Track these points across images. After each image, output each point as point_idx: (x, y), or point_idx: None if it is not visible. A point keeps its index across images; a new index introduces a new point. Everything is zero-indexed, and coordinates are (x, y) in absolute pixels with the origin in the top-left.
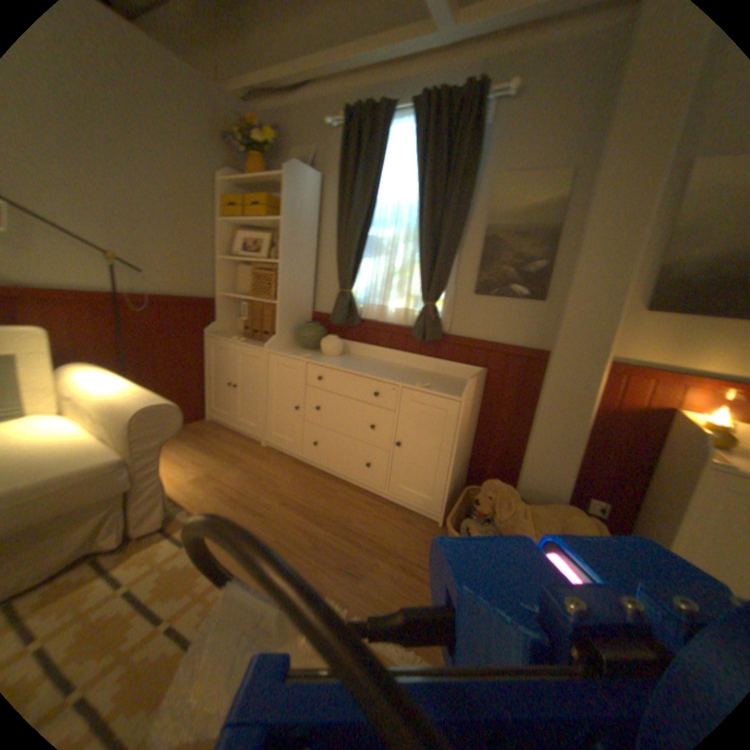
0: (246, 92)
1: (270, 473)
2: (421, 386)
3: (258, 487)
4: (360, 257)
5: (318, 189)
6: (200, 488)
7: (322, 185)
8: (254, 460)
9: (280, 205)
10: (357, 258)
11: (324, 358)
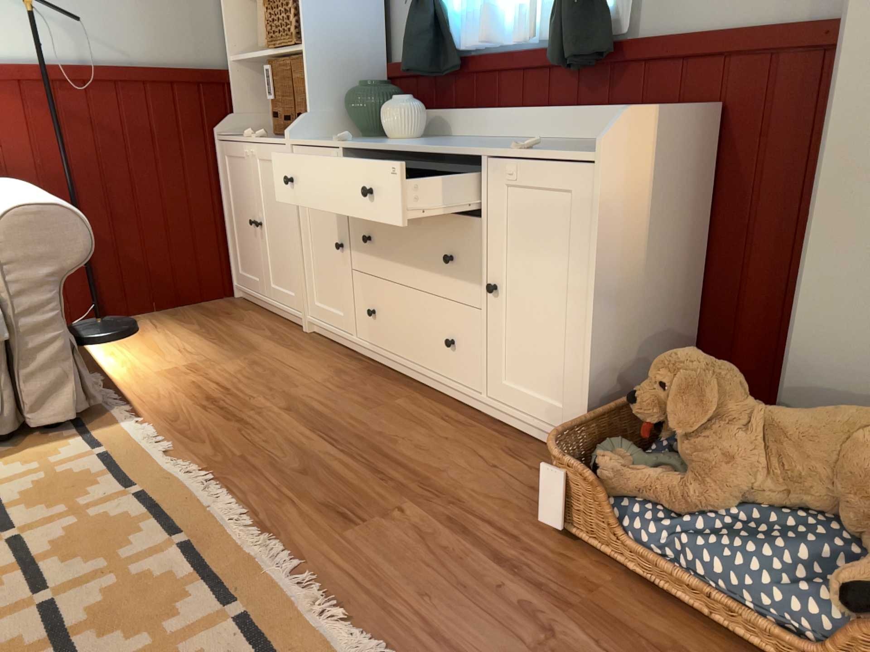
0: None
1: (295, 367)
2: (525, 148)
3: (262, 383)
4: None
5: None
6: (173, 379)
7: None
8: (279, 349)
9: None
10: None
11: (384, 141)
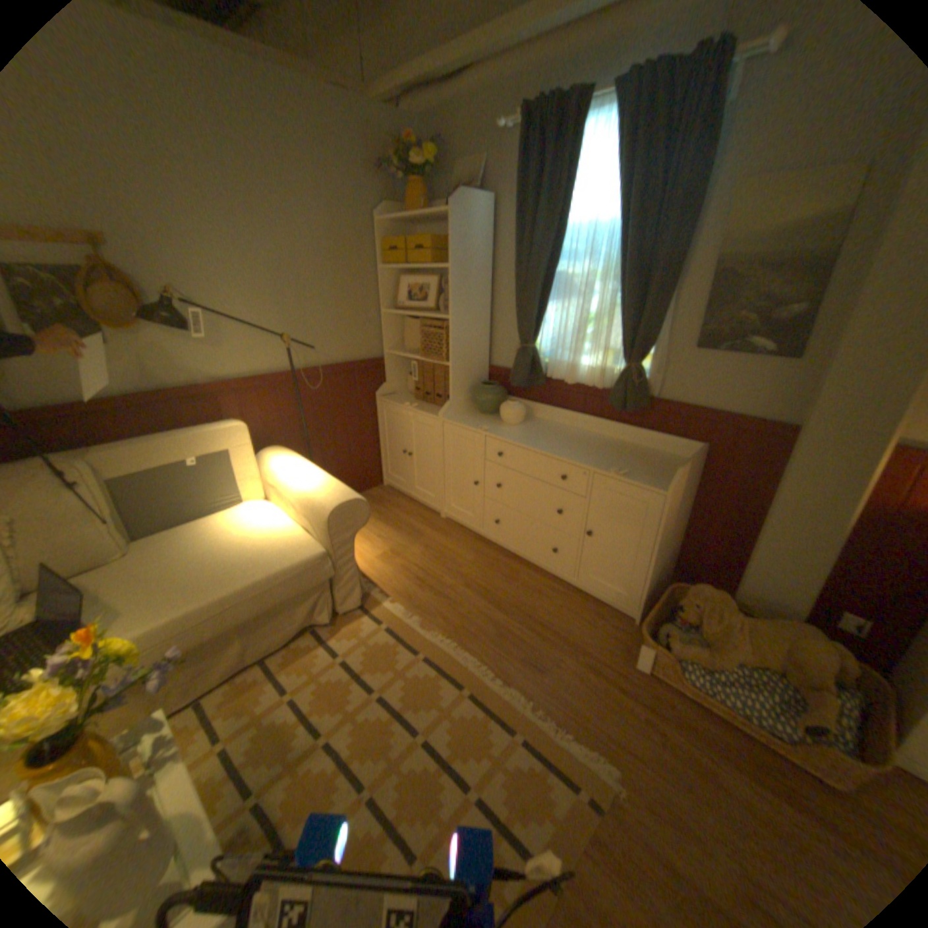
0: (401, 91)
1: (452, 550)
2: (619, 473)
3: (441, 565)
4: (545, 302)
5: (492, 215)
6: (388, 563)
7: (497, 207)
8: (435, 534)
9: (448, 244)
10: (542, 303)
11: (505, 427)
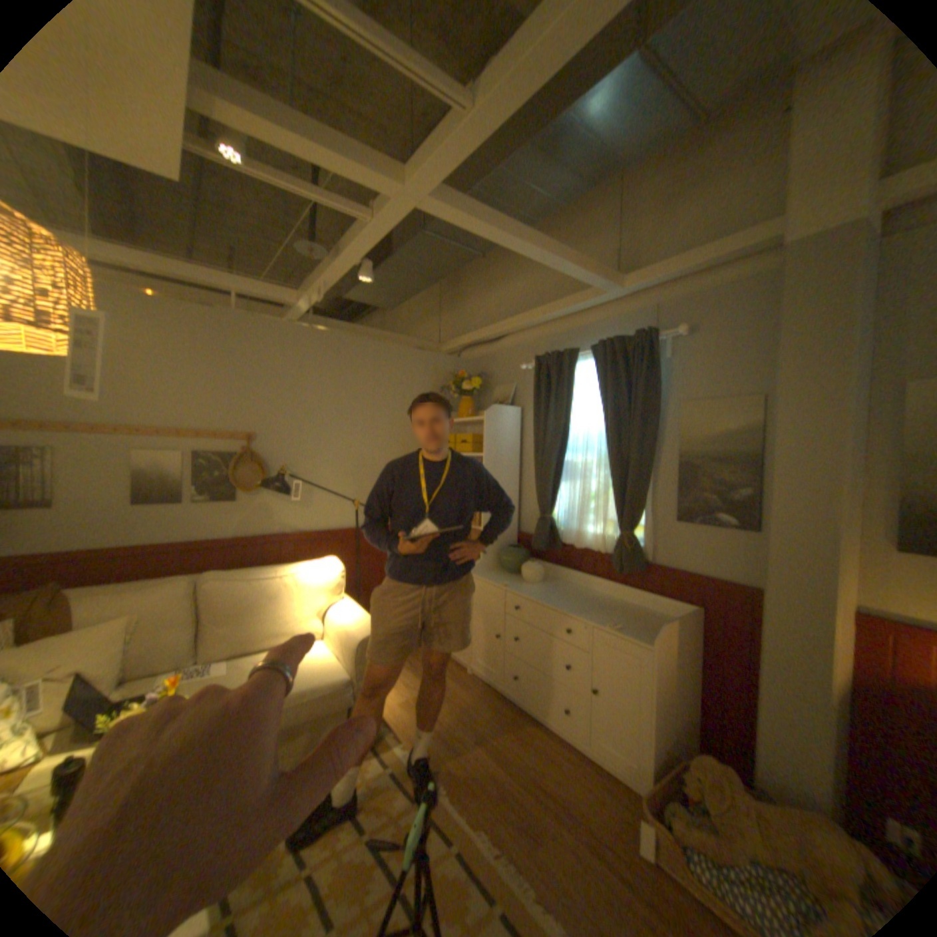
0: (461, 348)
1: (472, 707)
2: (613, 629)
3: (458, 720)
4: (557, 482)
5: (518, 421)
6: (408, 712)
7: (522, 416)
8: (459, 690)
9: (485, 440)
10: (554, 483)
11: (524, 585)
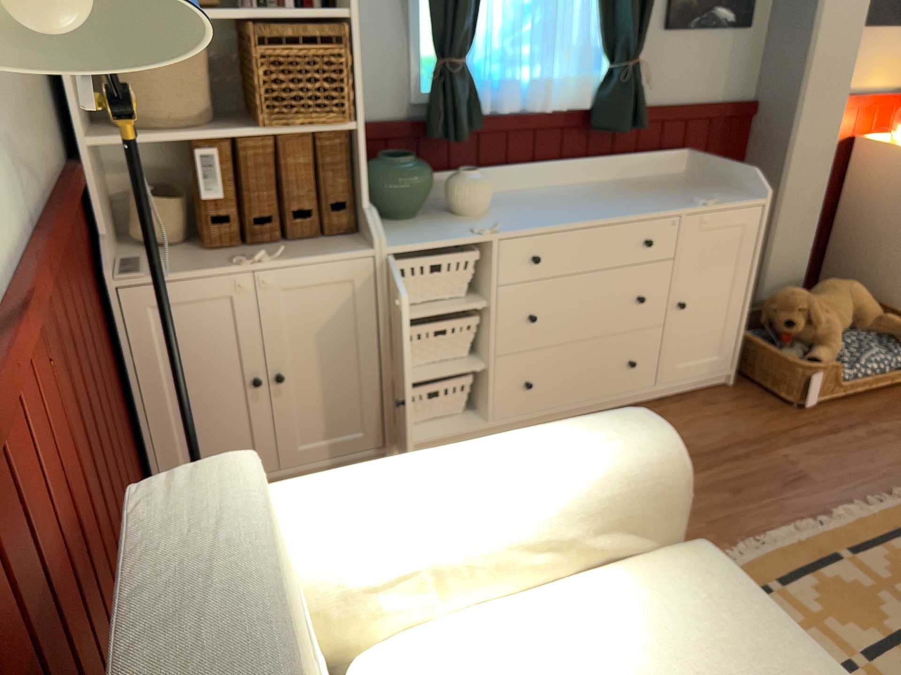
0: None
1: None
2: (711, 202)
3: None
4: None
5: None
6: None
7: None
8: None
9: None
10: None
11: (486, 218)
